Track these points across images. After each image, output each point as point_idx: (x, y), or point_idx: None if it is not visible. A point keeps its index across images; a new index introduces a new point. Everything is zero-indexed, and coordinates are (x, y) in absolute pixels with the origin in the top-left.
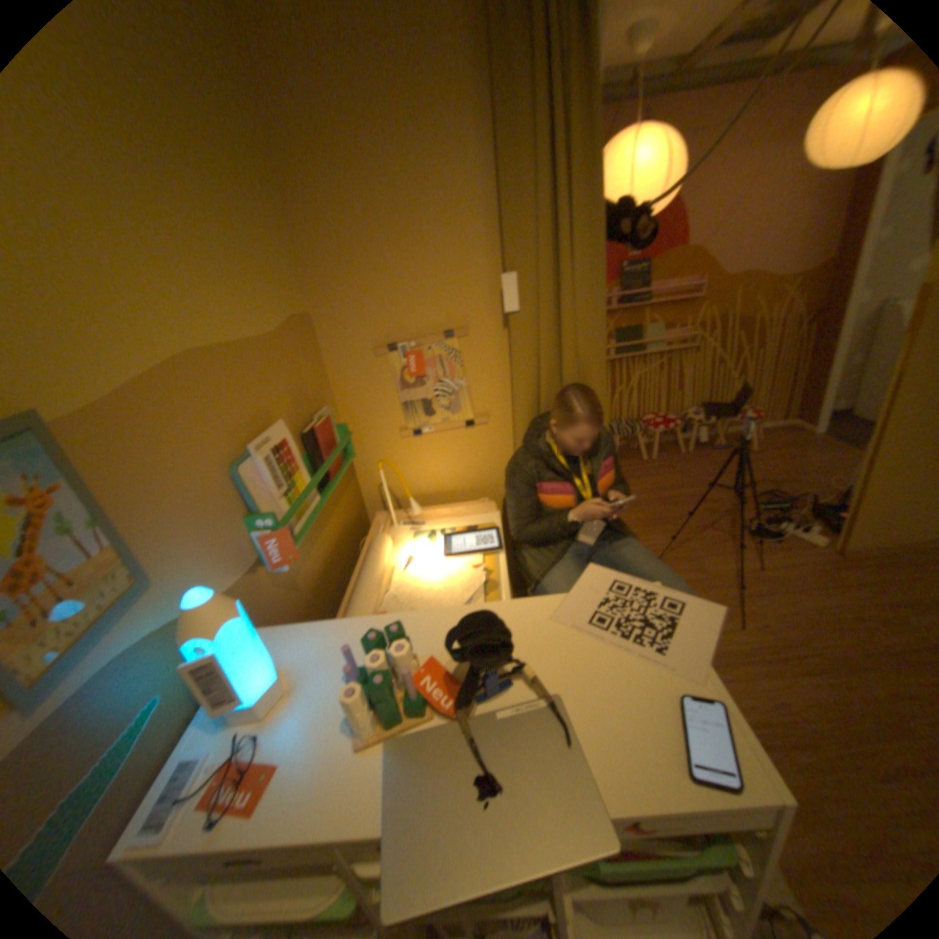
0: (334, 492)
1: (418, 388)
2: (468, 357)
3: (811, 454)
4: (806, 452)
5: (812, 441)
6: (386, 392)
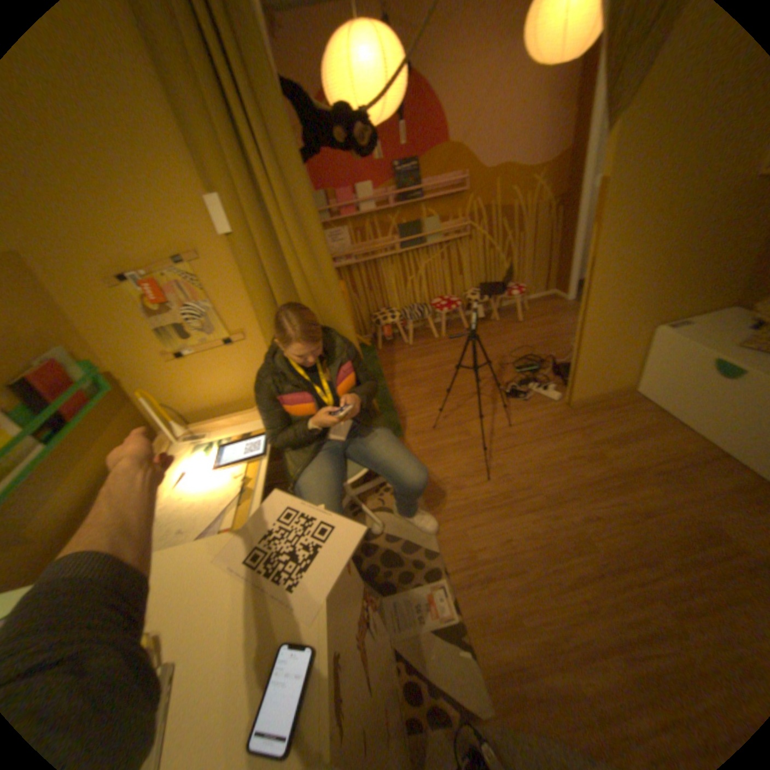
0: (69, 435)
1: (163, 314)
2: (204, 279)
3: (560, 319)
4: (557, 317)
5: (562, 308)
6: (132, 321)
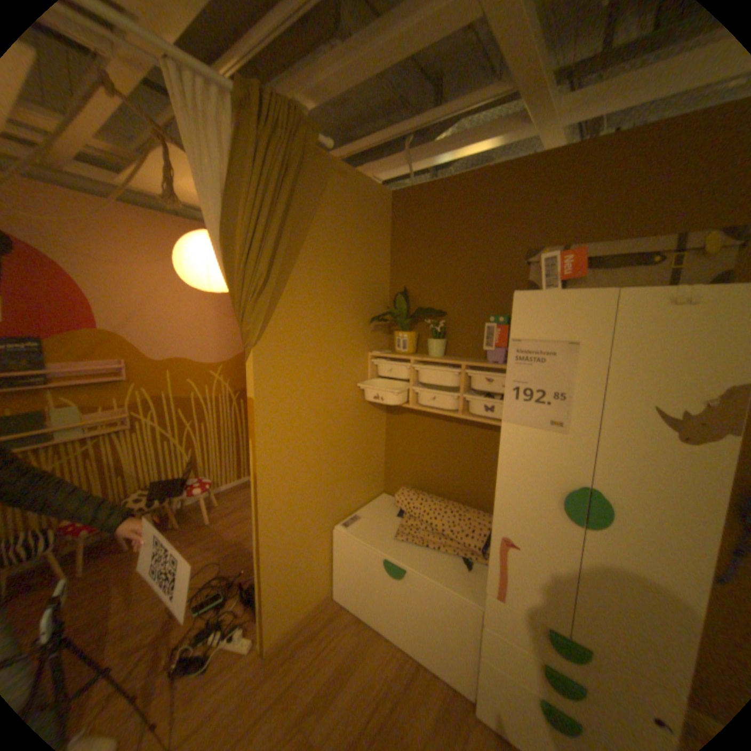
0: None
1: None
2: None
3: None
4: None
5: None
6: None
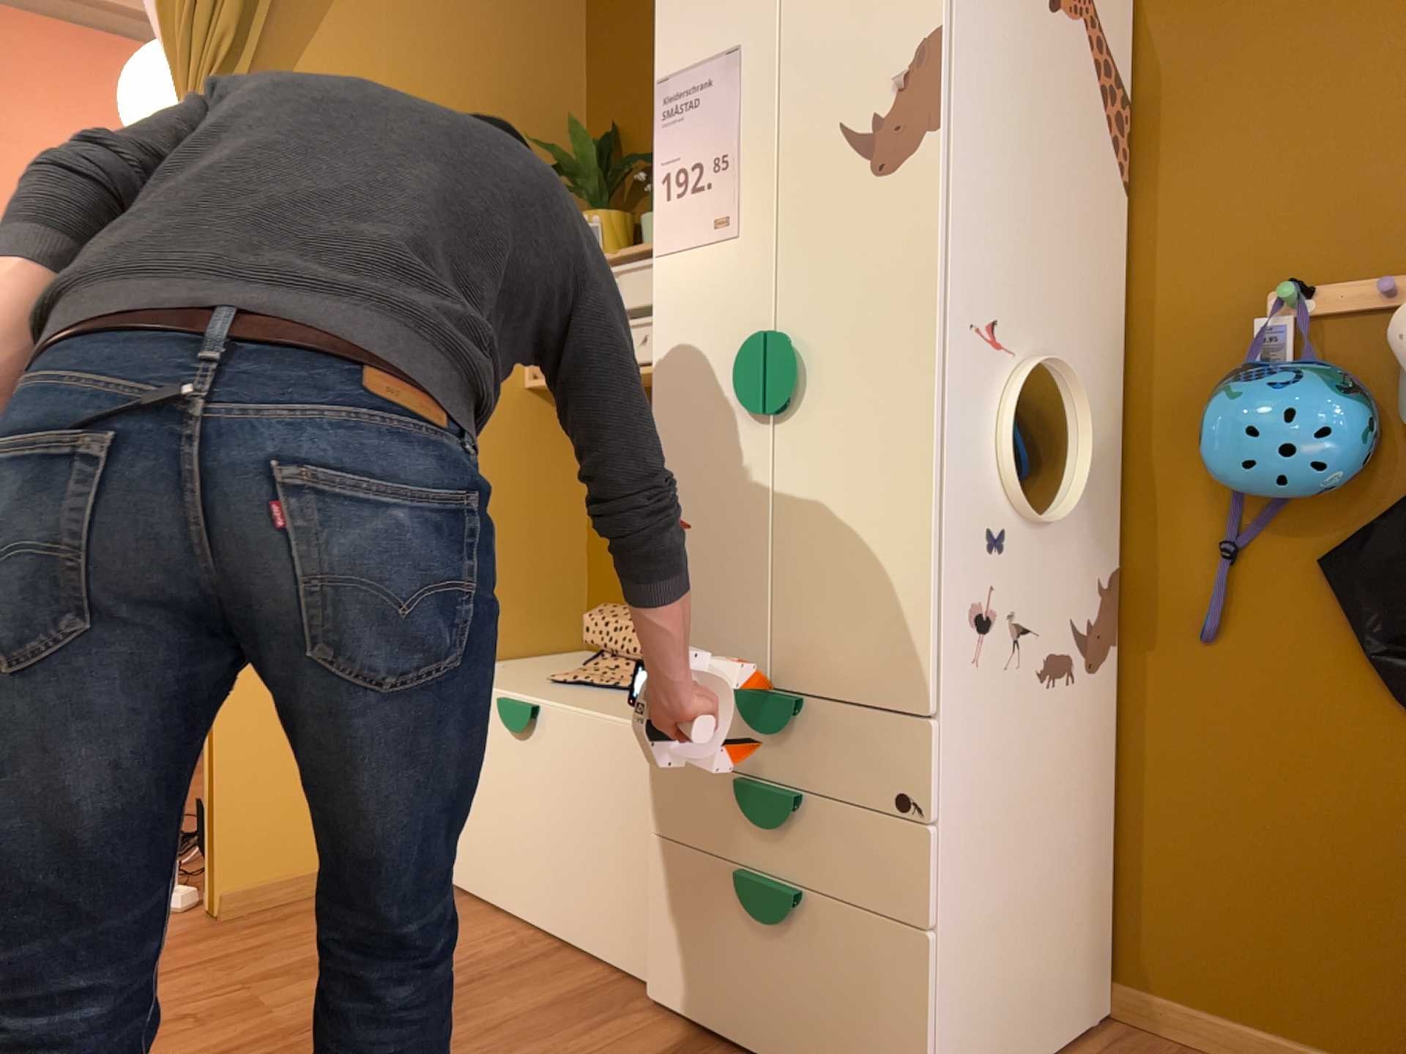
0: None
1: None
2: None
3: None
4: None
5: None
6: None
